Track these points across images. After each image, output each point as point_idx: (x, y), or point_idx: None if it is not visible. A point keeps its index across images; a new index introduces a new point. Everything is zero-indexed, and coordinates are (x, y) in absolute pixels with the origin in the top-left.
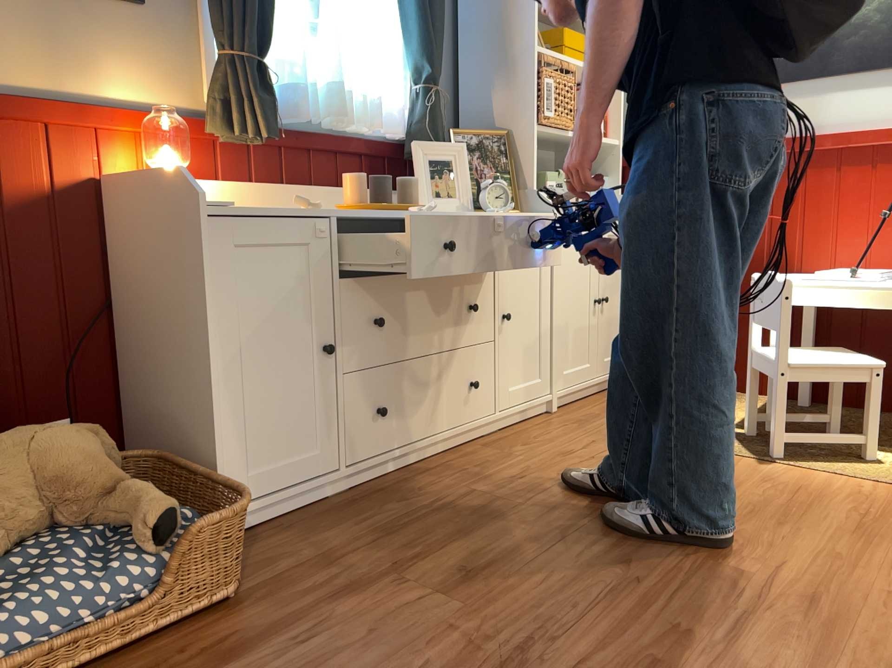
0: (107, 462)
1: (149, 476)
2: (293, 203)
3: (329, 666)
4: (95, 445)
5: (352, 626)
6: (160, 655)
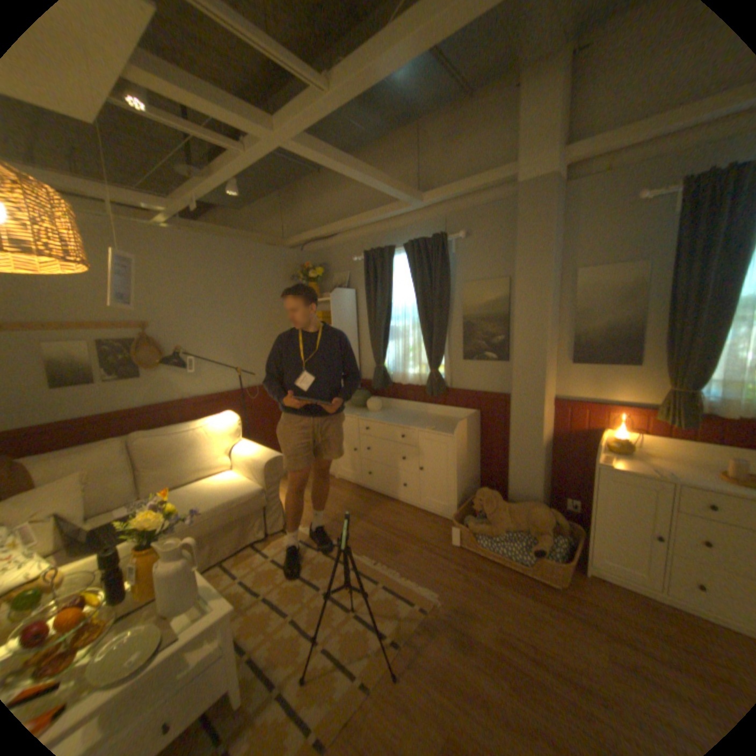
0: (551, 526)
1: (580, 537)
2: (656, 471)
3: (546, 627)
4: (549, 519)
5: (569, 630)
6: (527, 584)
